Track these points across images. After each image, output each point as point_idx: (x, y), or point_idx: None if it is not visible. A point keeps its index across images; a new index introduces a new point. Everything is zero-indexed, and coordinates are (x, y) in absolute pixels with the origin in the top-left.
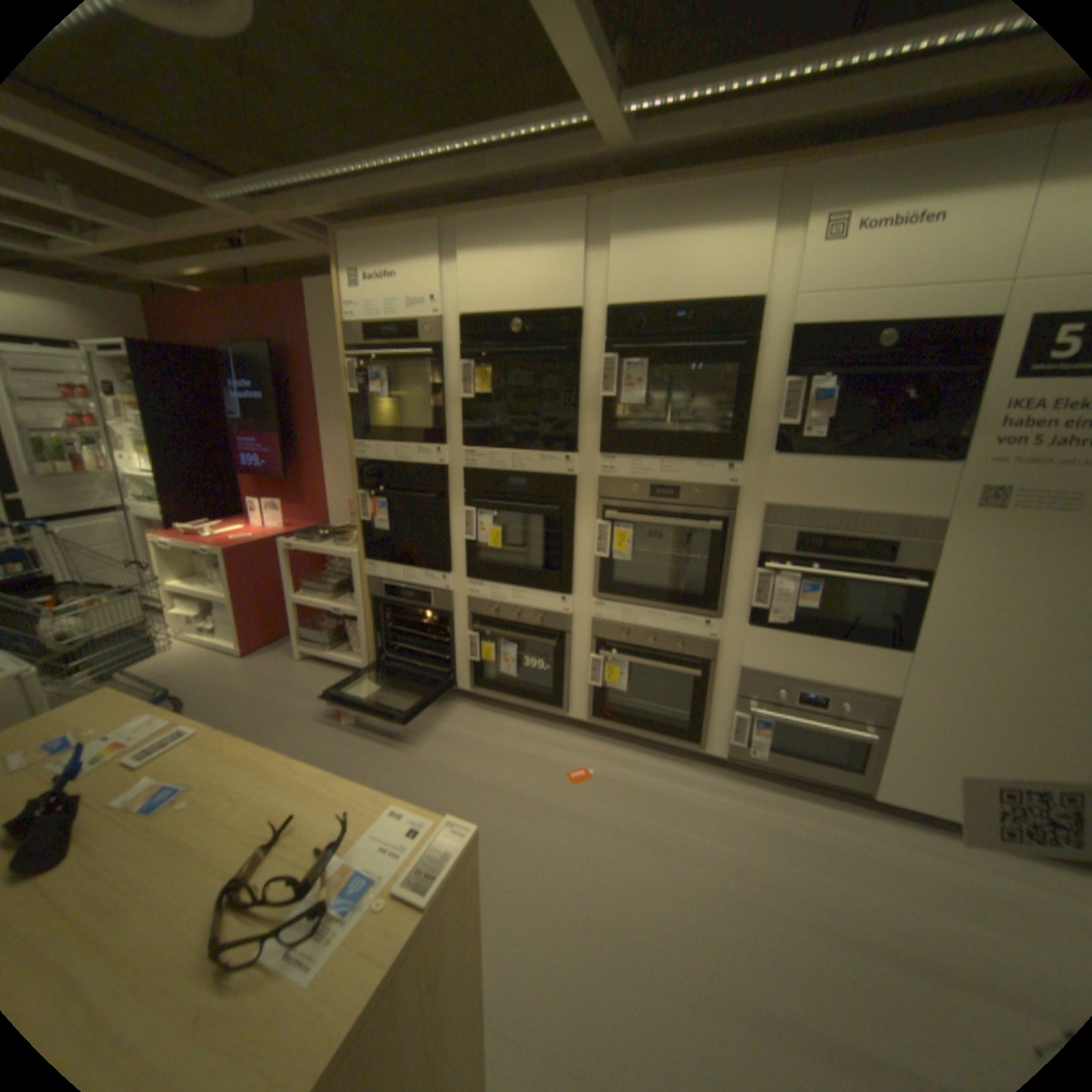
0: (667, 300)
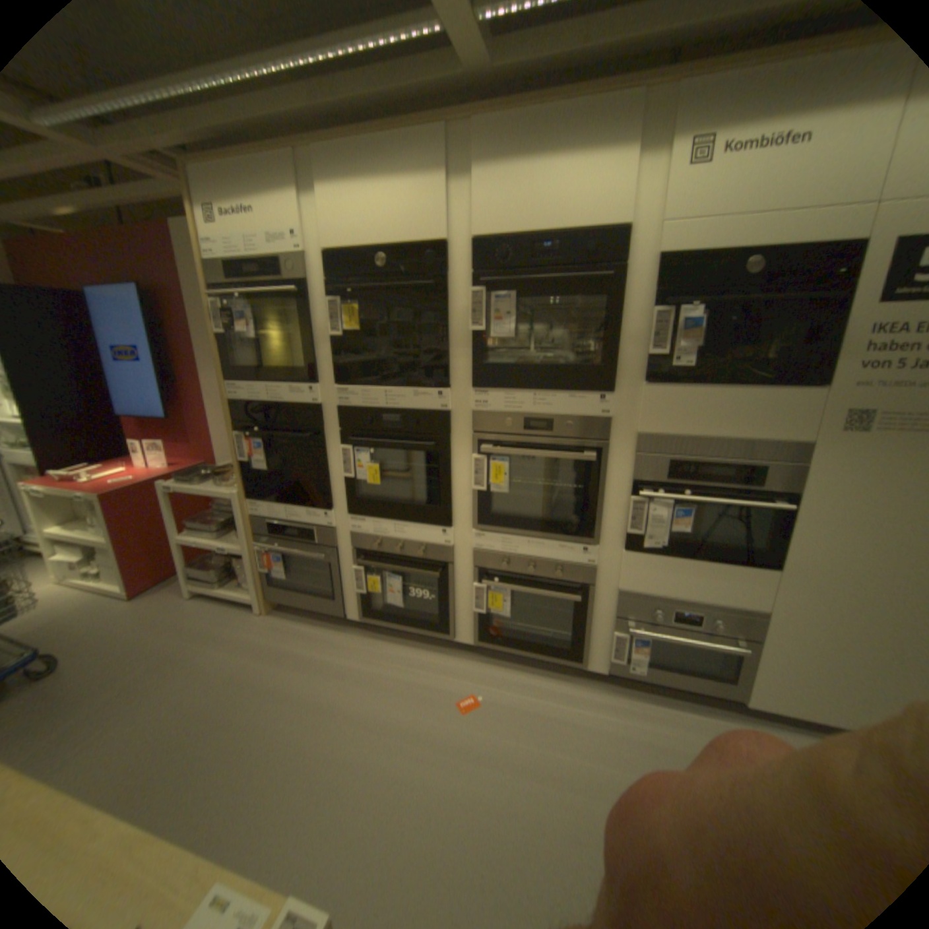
0: (537, 230)
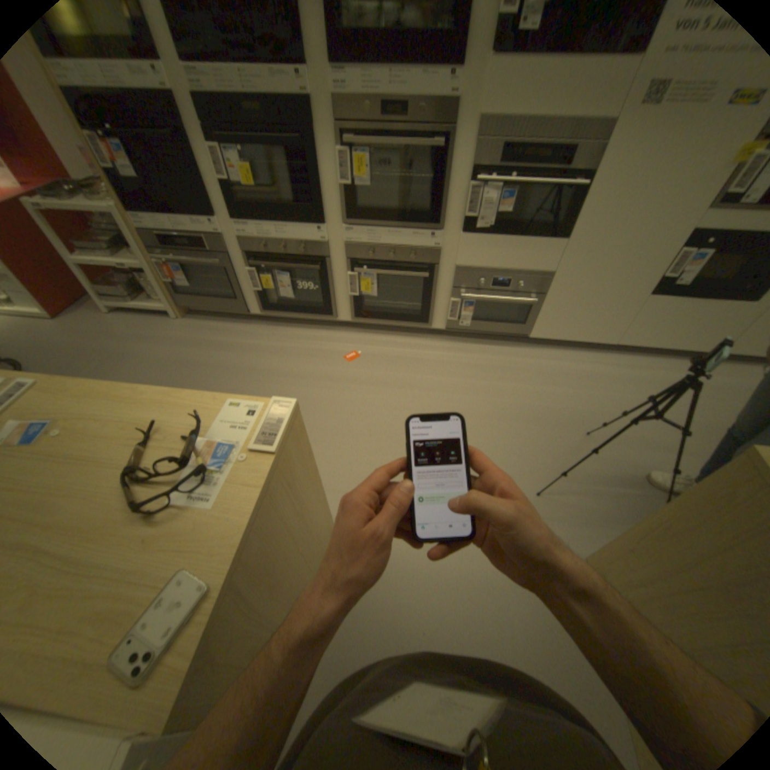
0: None
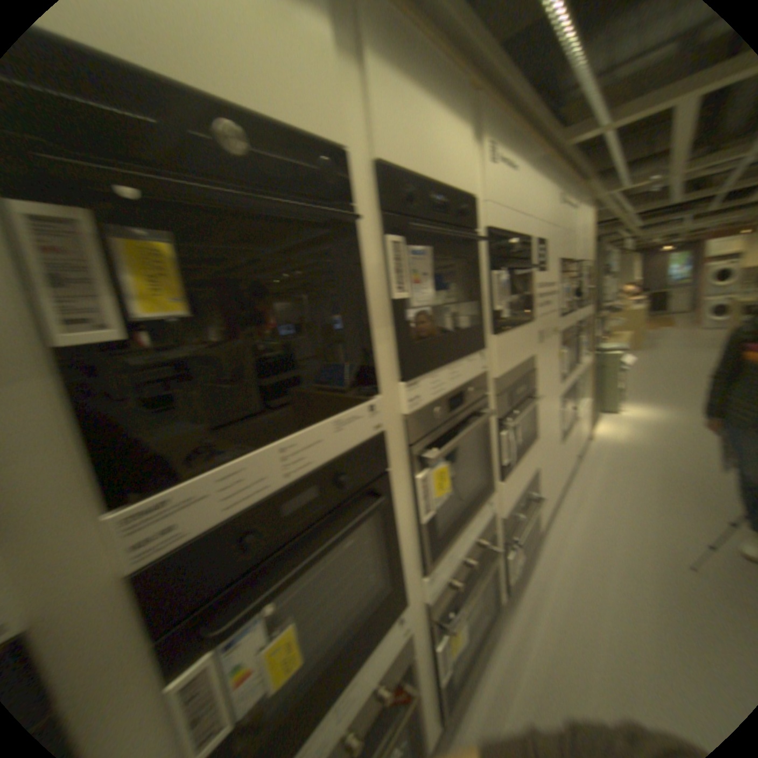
0: (432, 174)
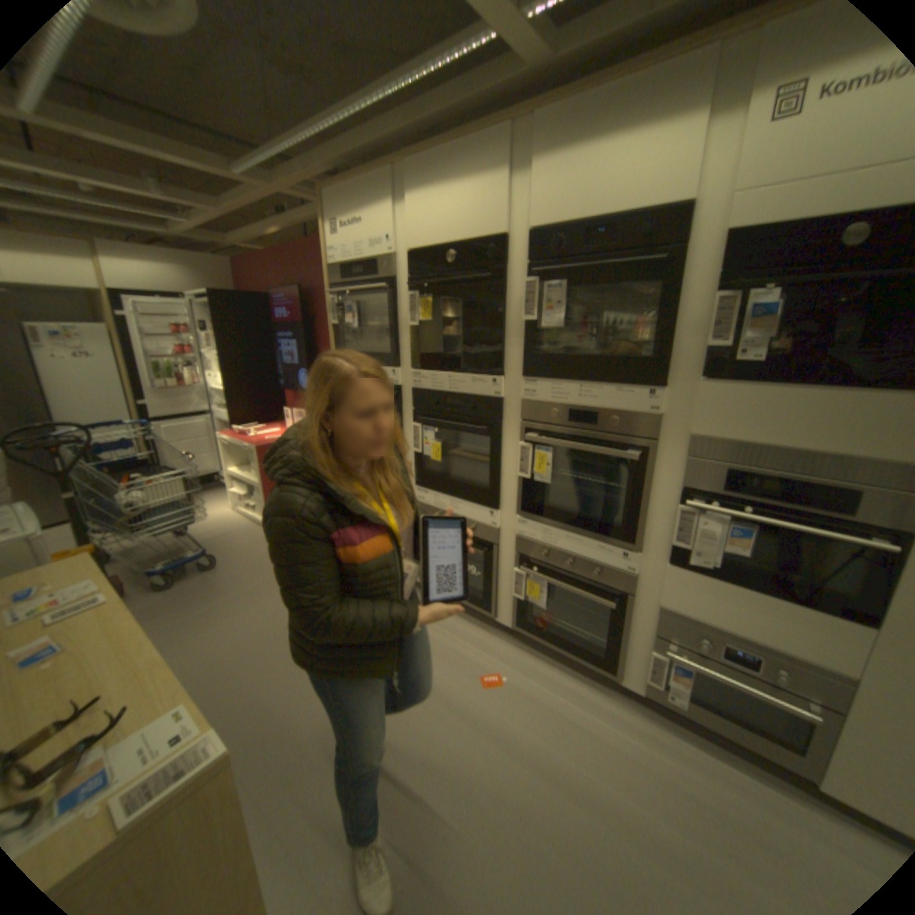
0: (587, 216)
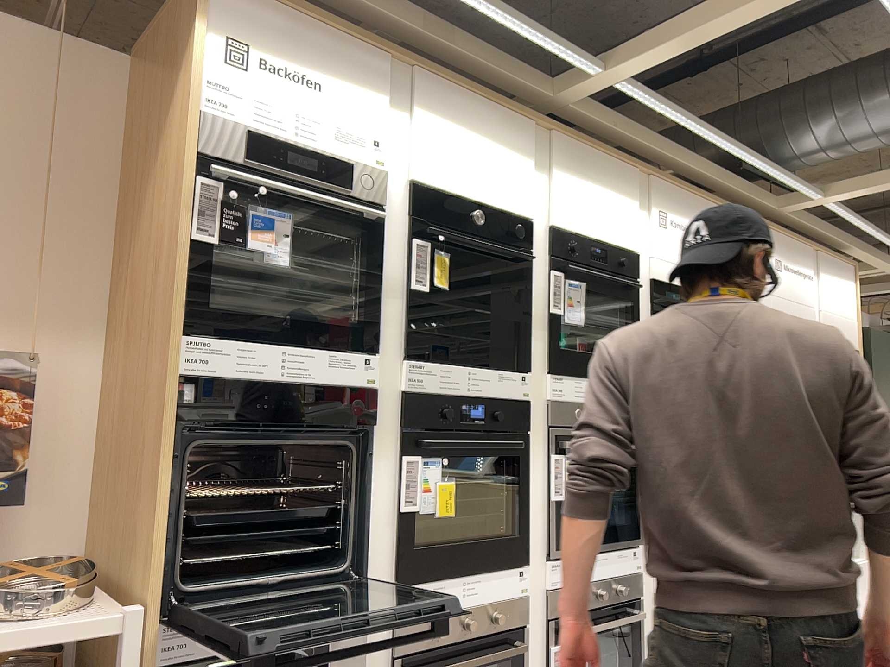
0: (586, 236)
